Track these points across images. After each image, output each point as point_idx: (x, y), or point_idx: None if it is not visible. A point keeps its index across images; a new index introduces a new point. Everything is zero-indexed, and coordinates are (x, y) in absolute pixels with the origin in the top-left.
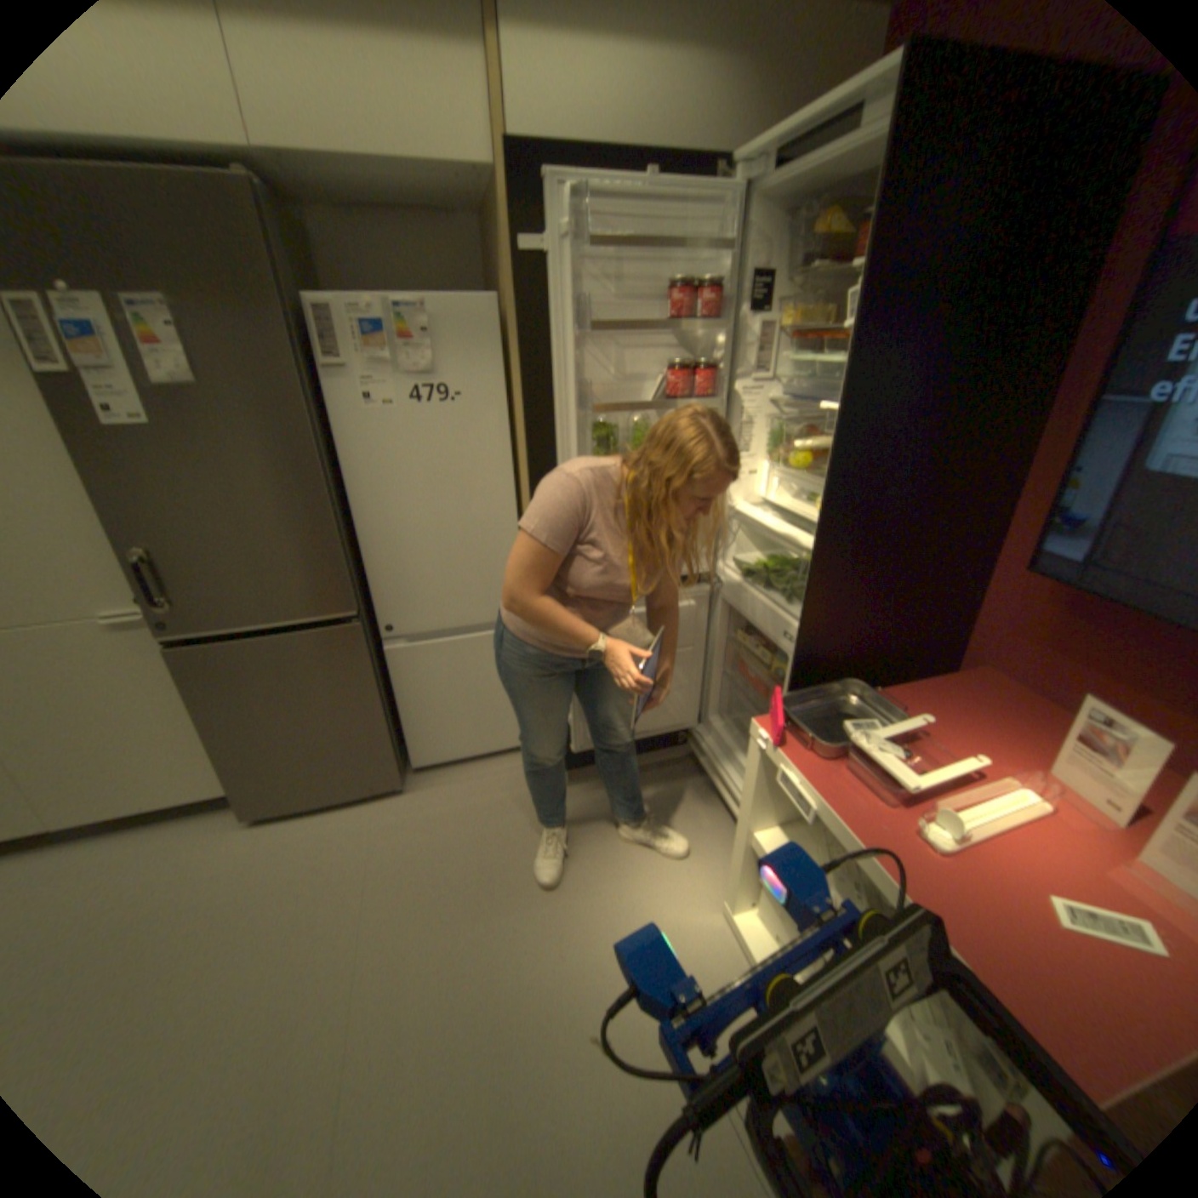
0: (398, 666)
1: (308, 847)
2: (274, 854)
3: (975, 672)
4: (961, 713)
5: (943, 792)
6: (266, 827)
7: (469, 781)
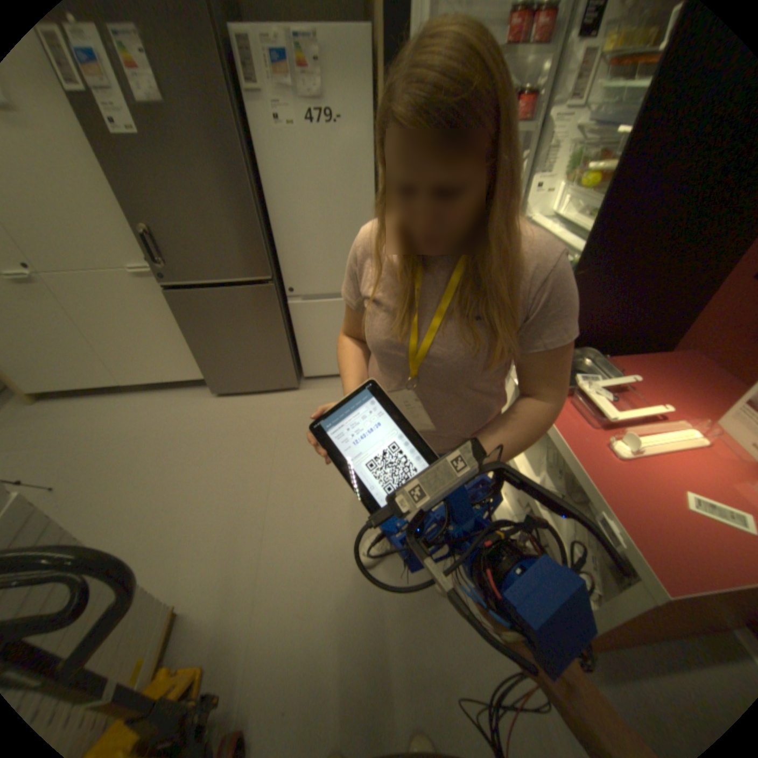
0: (296, 315)
1: (248, 411)
2: (231, 412)
3: (686, 353)
4: (664, 377)
5: (634, 424)
6: (226, 398)
7: (336, 388)
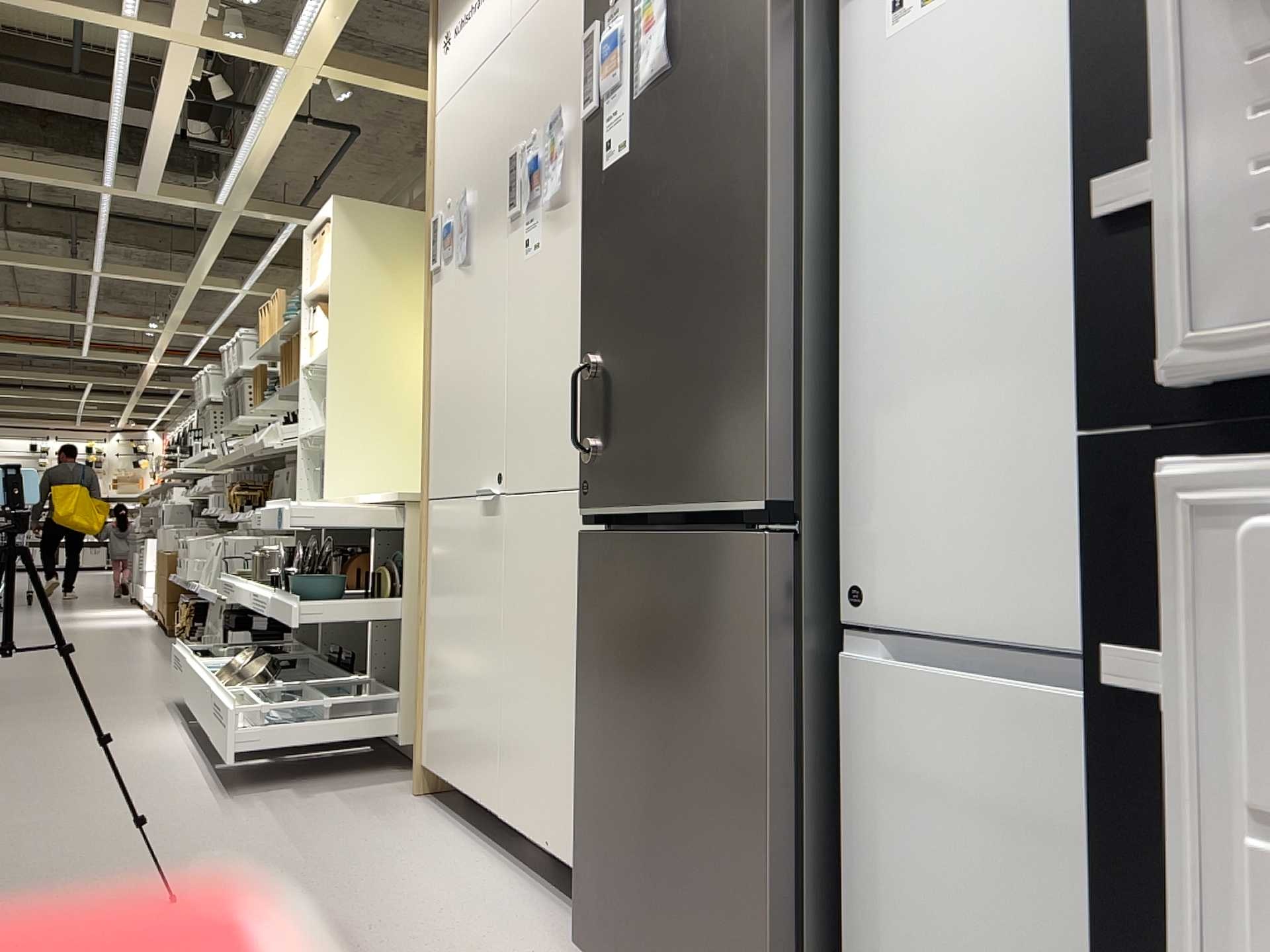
0: (867, 727)
1: None
2: None
3: None
4: None
5: None
6: None
7: None
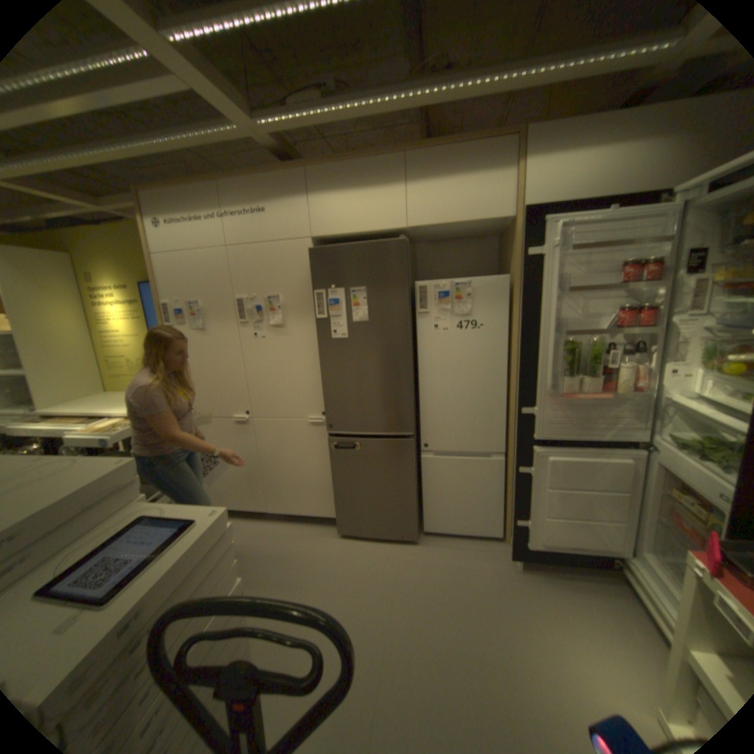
0: (426, 468)
1: (367, 559)
2: (352, 556)
3: None
4: None
5: None
6: (349, 541)
7: (456, 550)
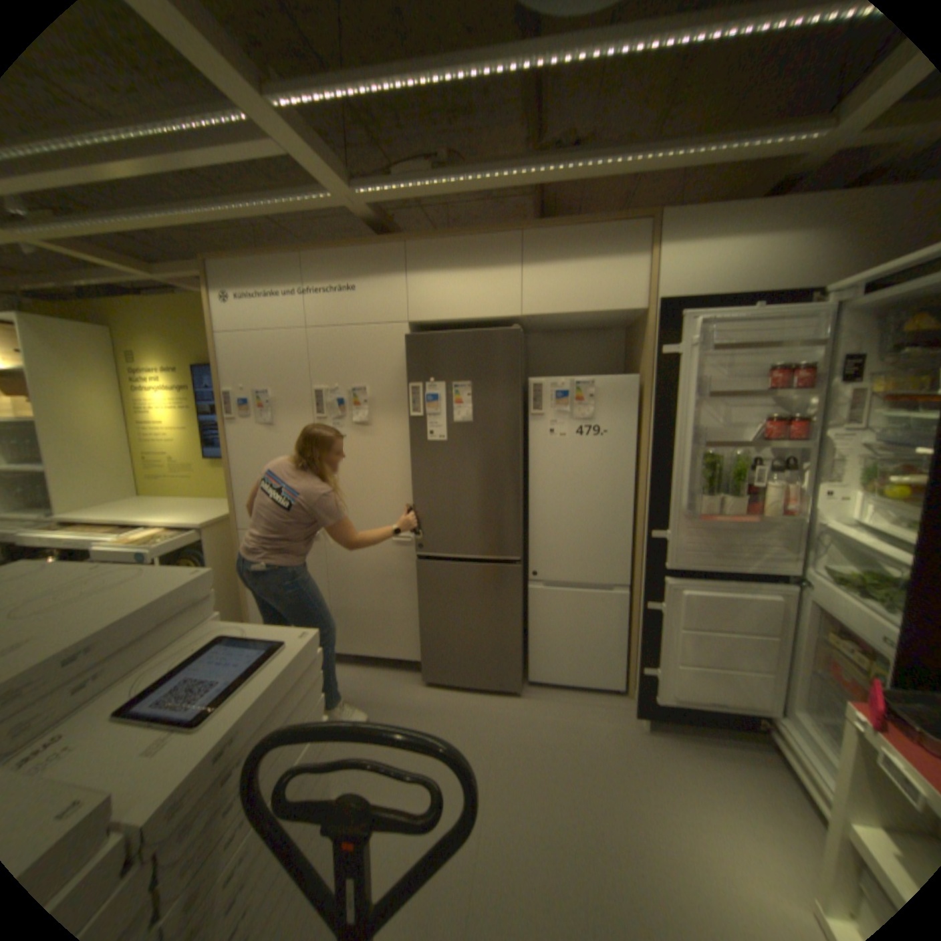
0: (535, 602)
1: (459, 713)
2: (440, 710)
3: None
4: None
5: None
6: (436, 691)
7: (569, 705)
